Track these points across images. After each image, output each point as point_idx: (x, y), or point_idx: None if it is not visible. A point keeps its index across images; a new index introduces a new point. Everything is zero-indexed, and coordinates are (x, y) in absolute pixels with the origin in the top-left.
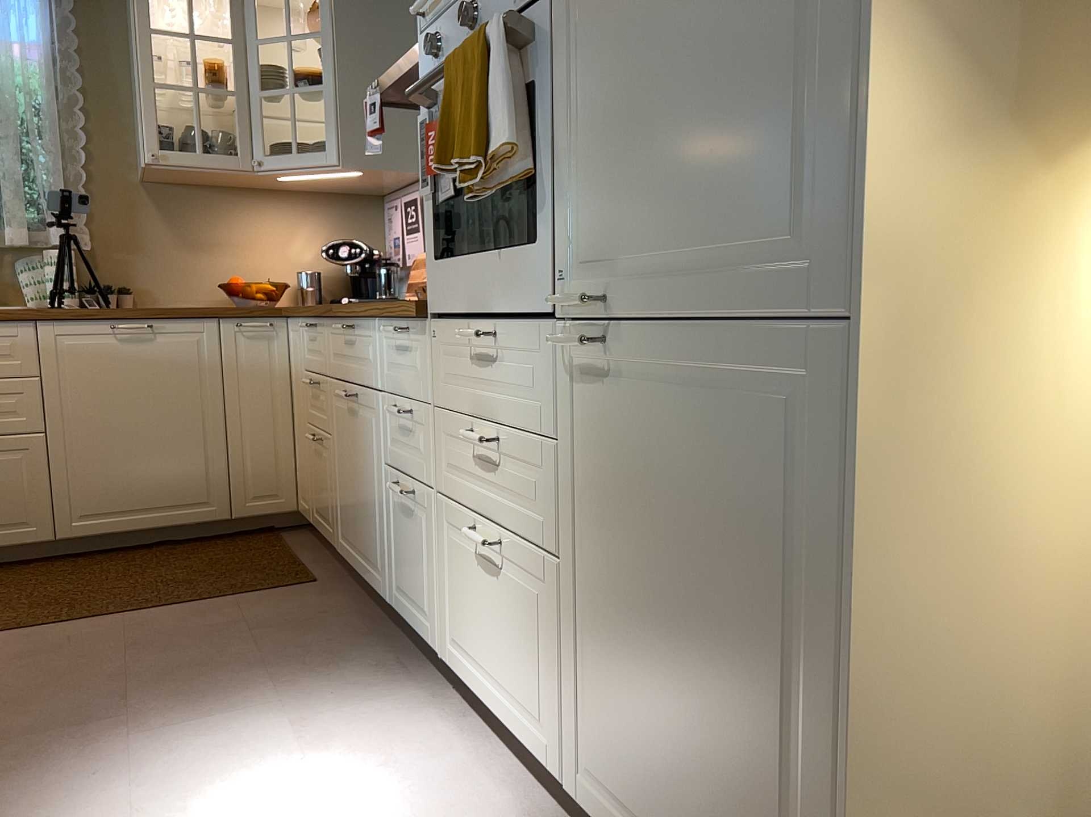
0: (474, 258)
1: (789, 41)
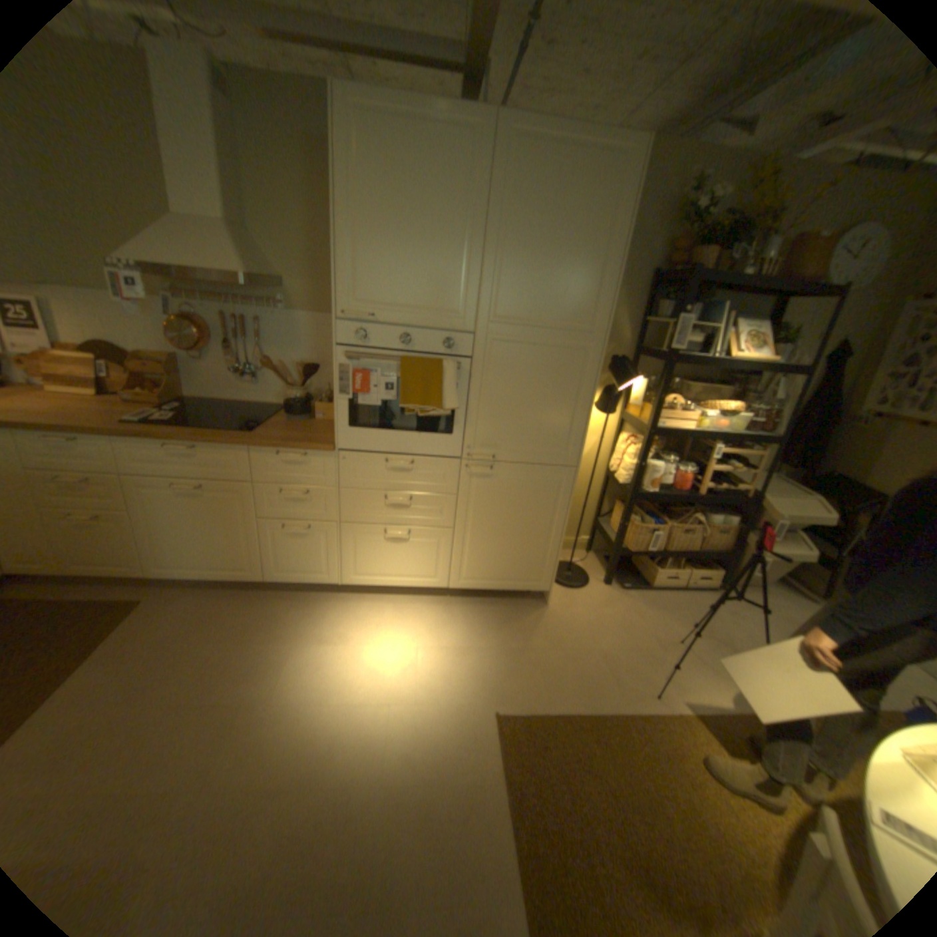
0: (391, 433)
1: (564, 412)
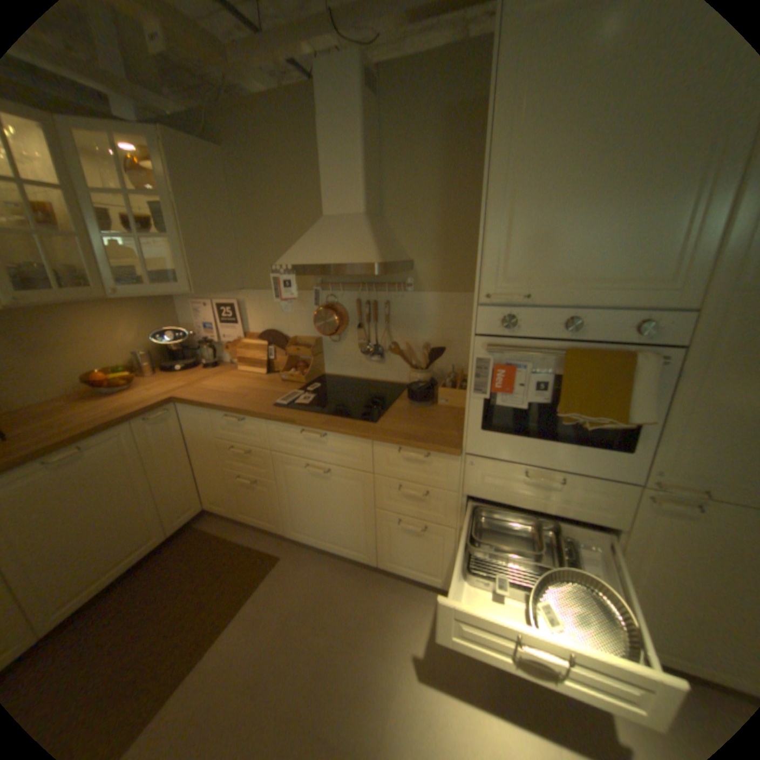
0: (539, 441)
1: None
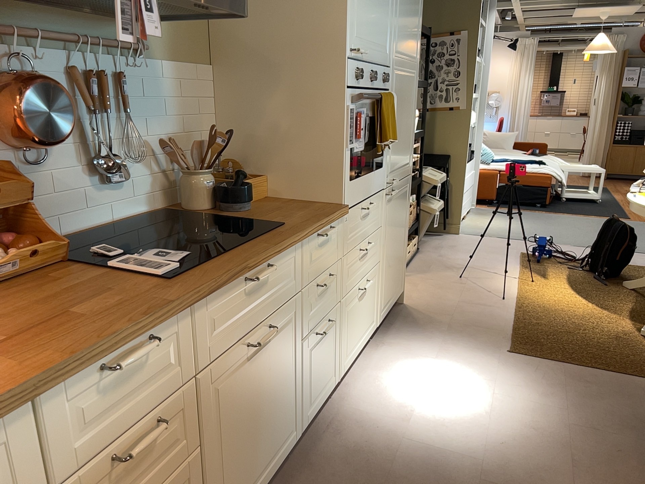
0: (365, 176)
1: (410, 129)
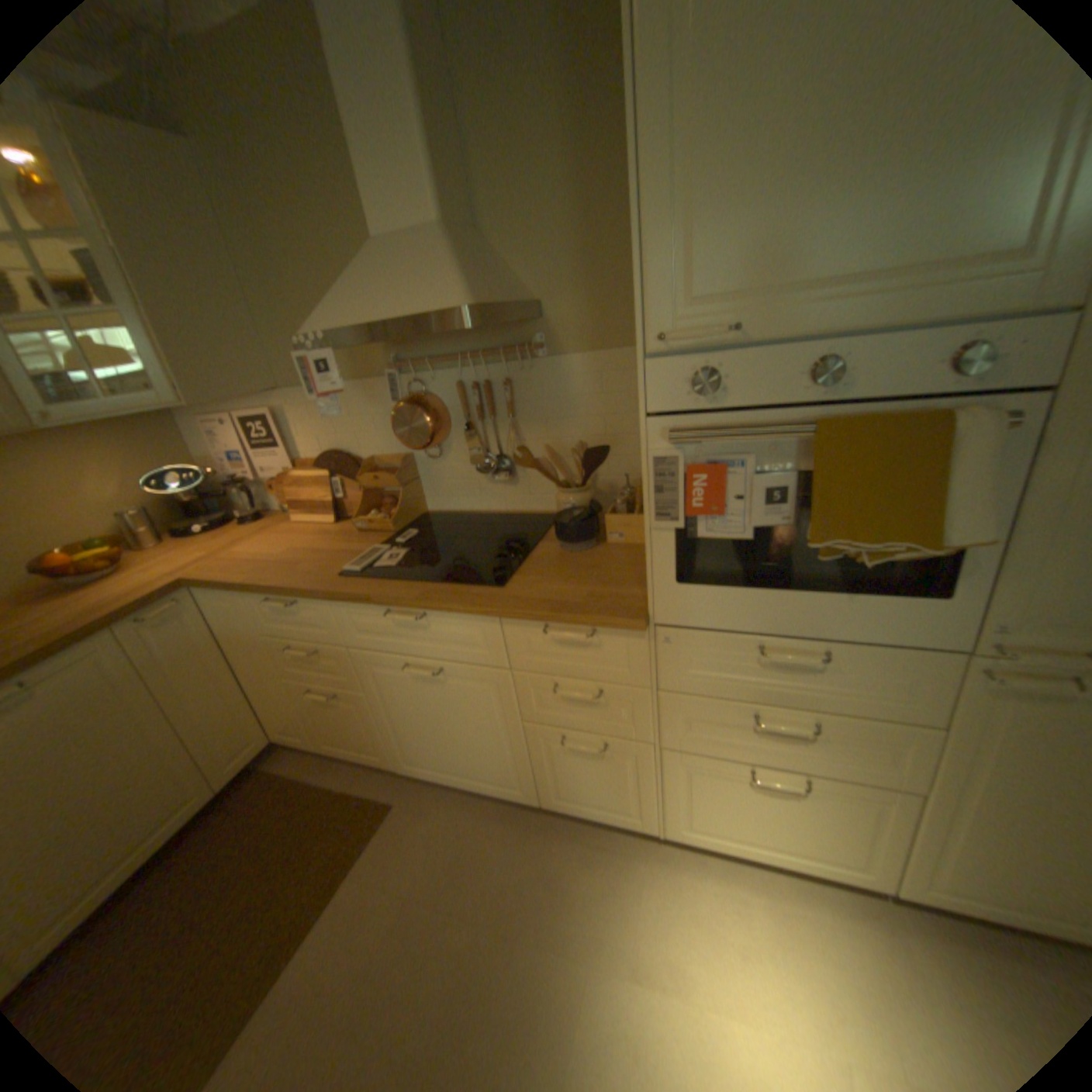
0: (779, 592)
1: None
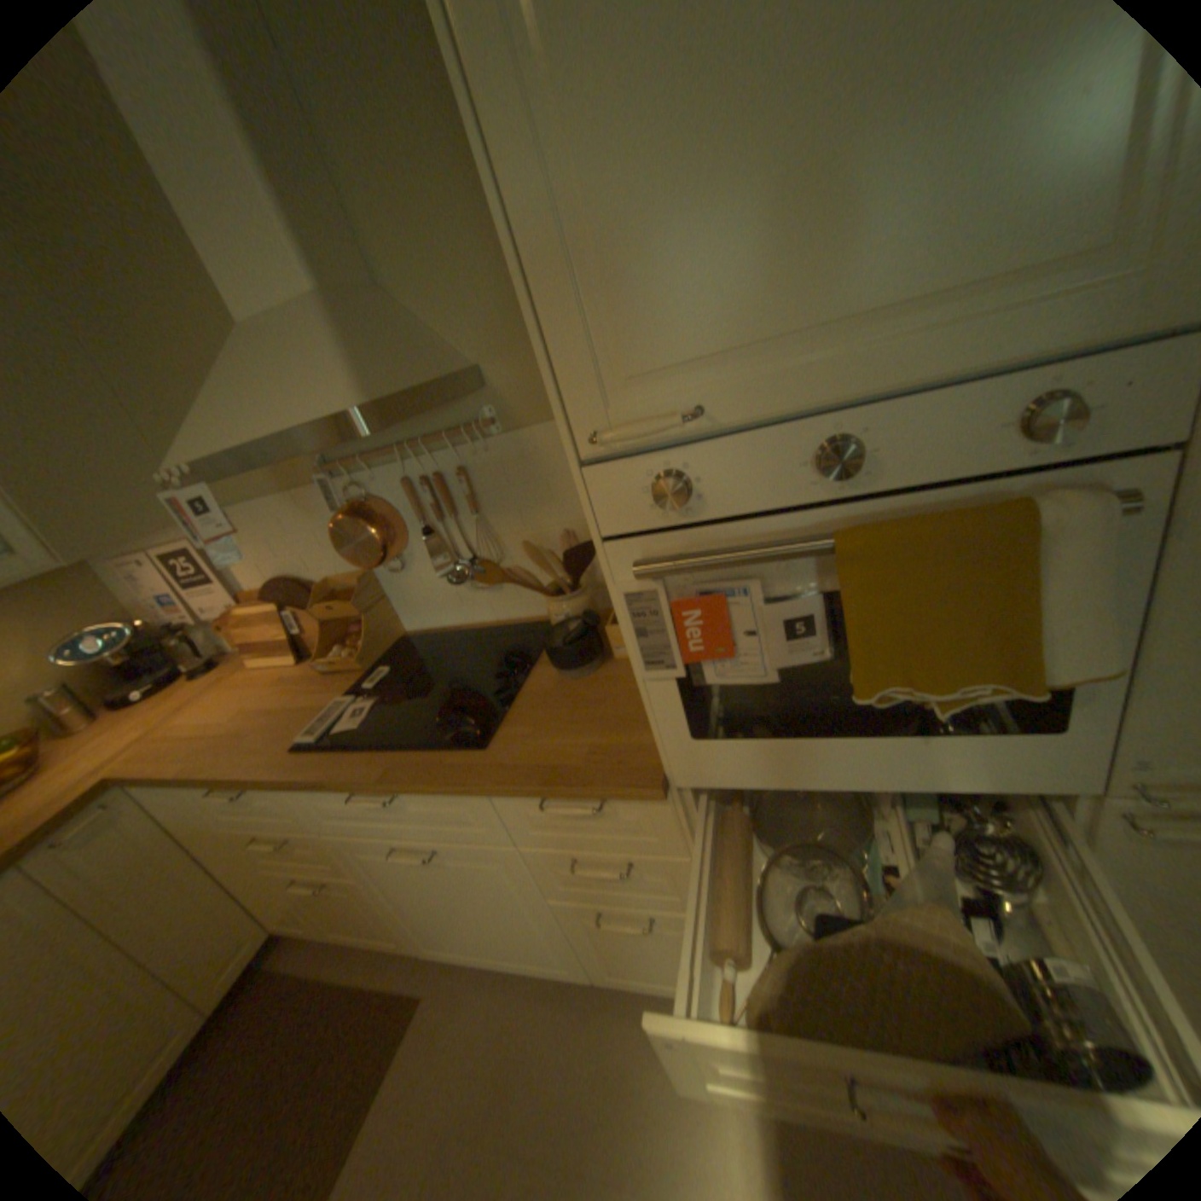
0: (829, 741)
1: None
